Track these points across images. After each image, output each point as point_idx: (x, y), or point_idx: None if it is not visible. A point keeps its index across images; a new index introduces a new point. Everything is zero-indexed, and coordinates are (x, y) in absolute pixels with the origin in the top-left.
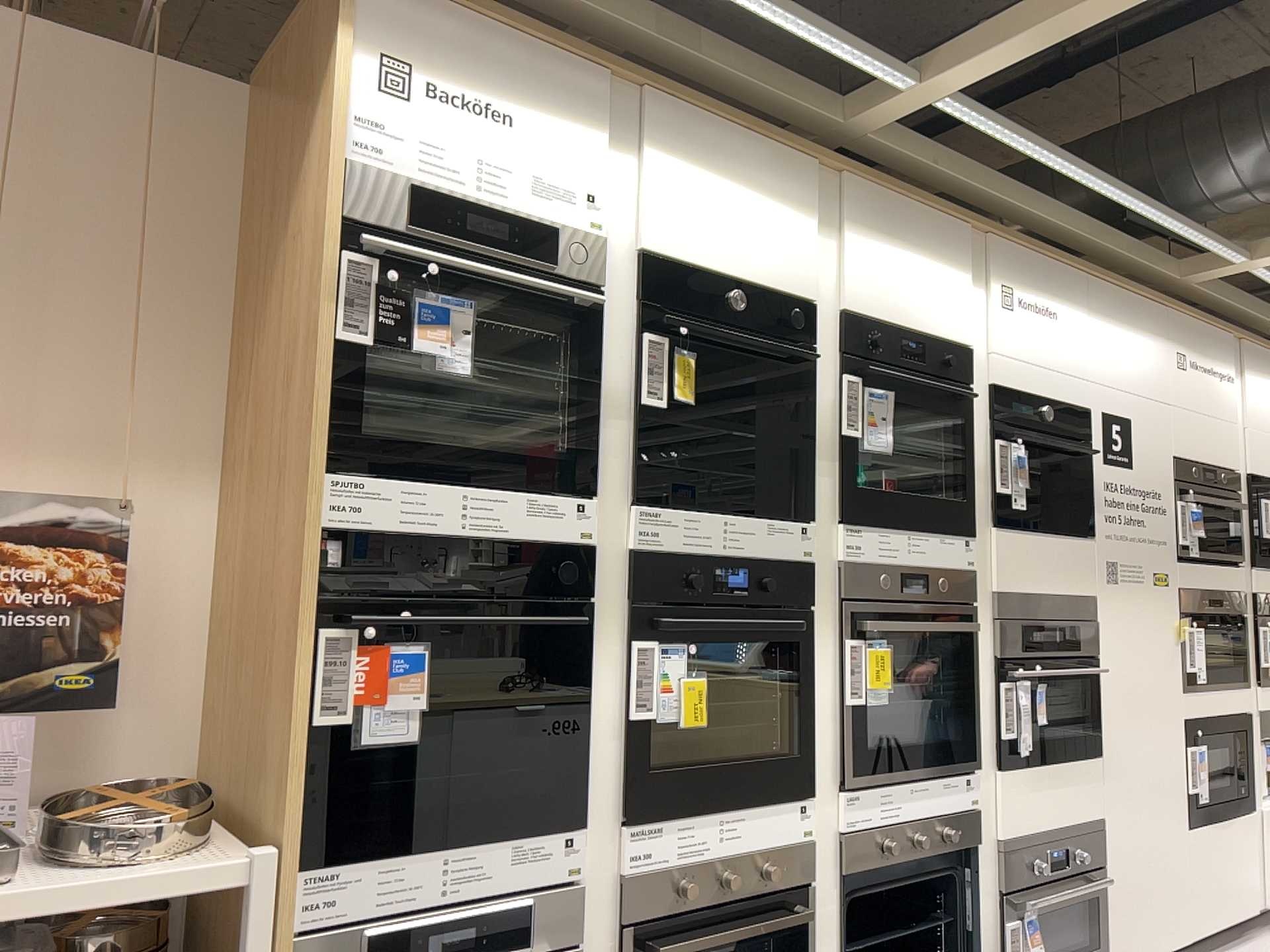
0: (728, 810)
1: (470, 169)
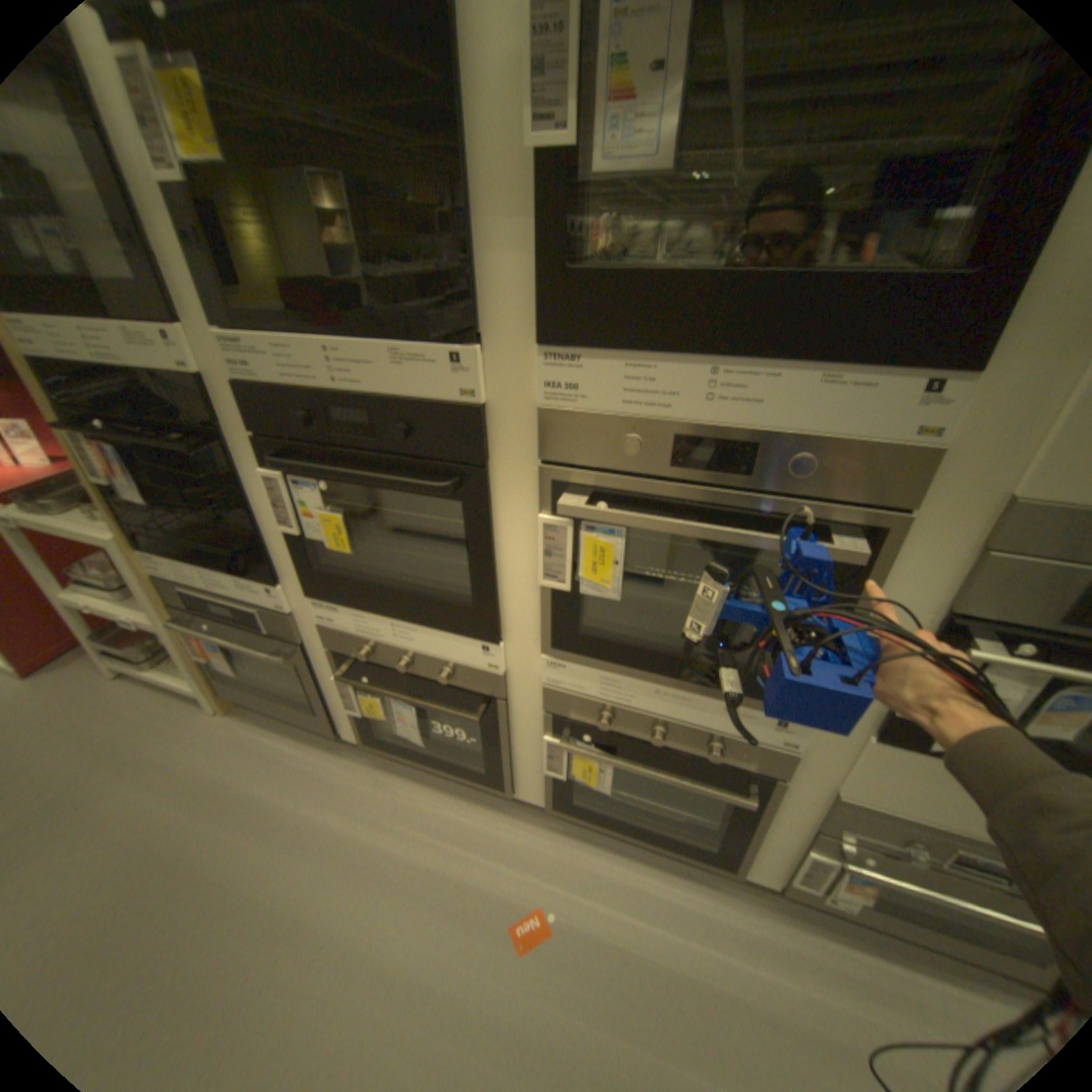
0: (400, 621)
1: None
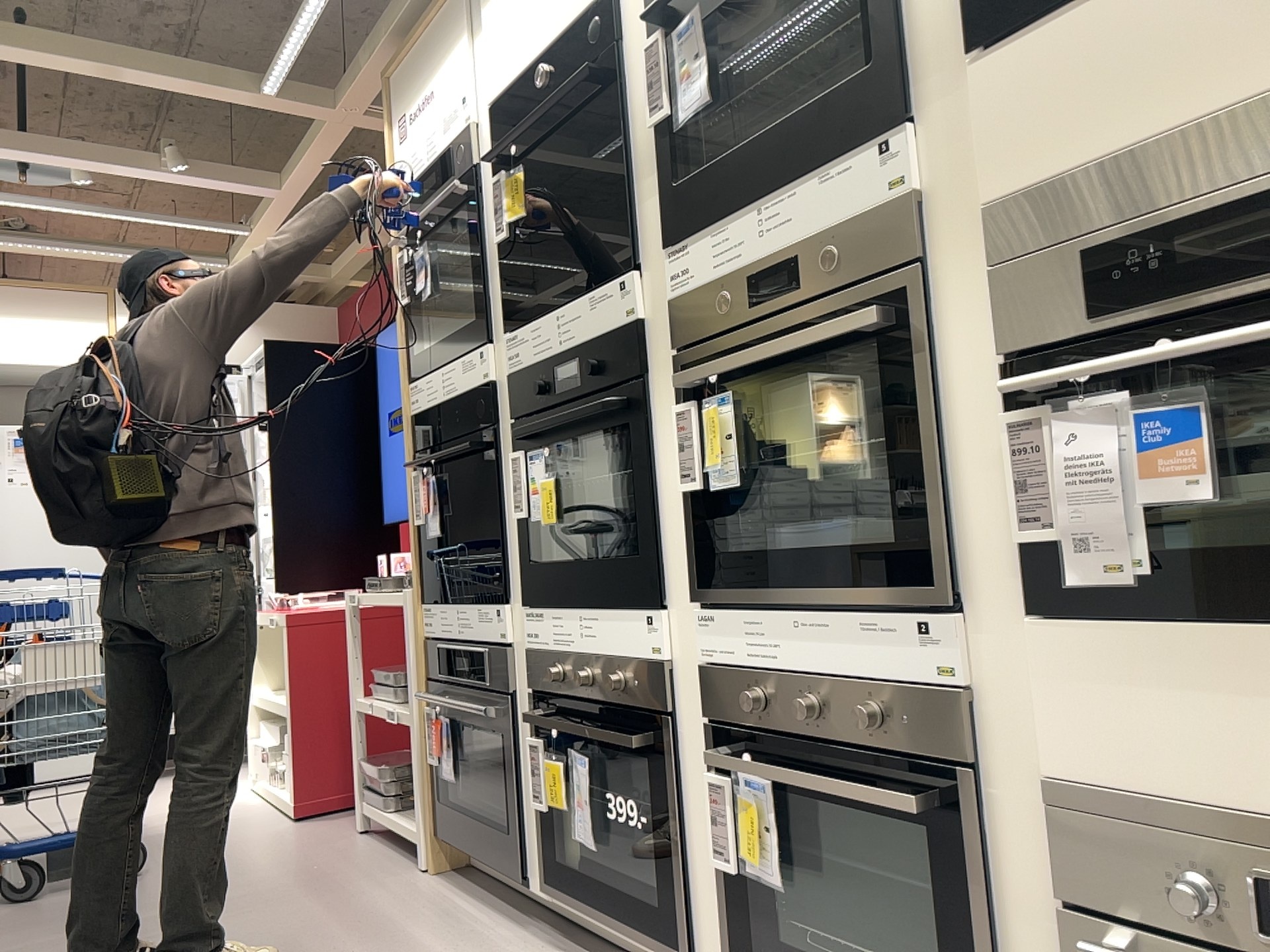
0: (587, 609)
1: (423, 152)
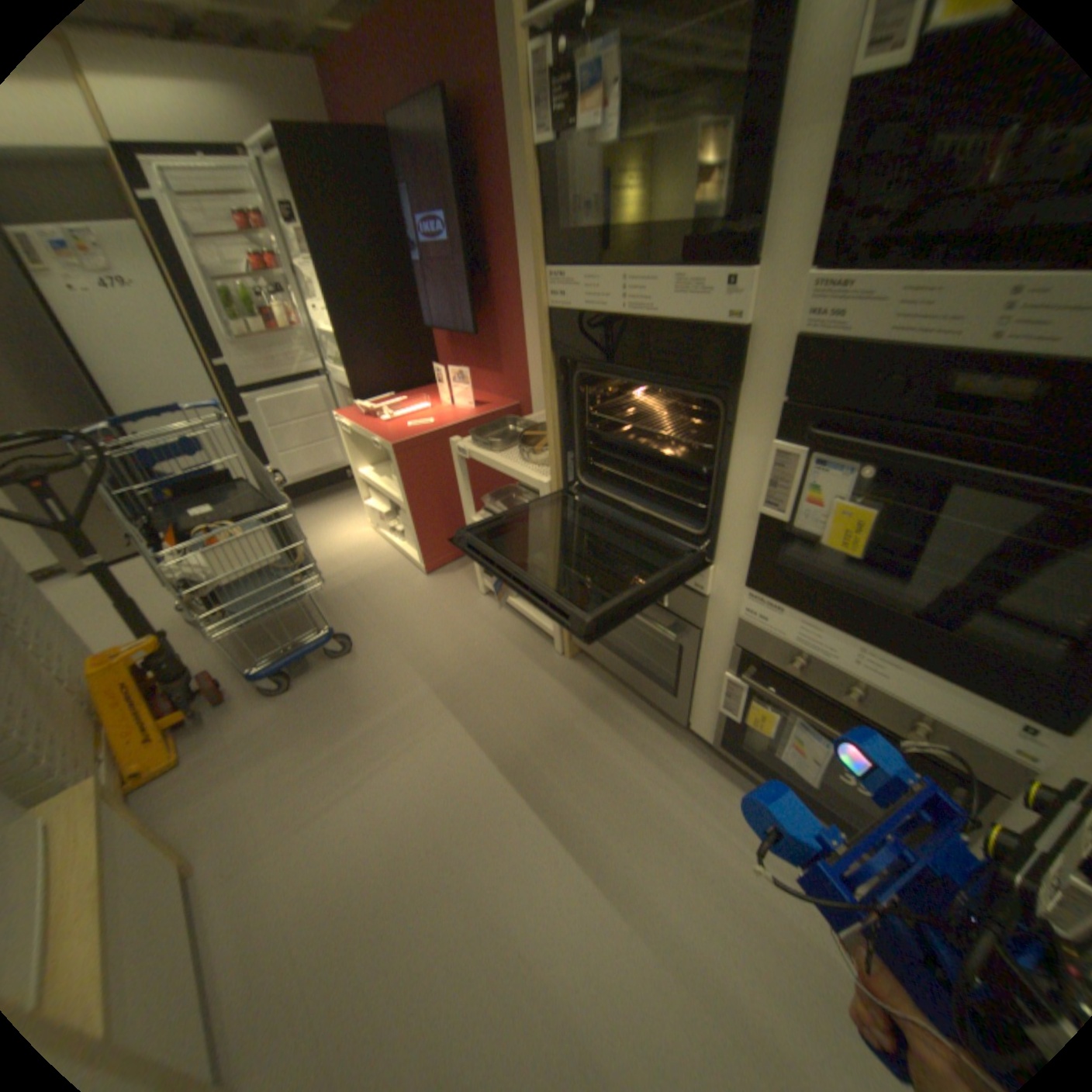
0: (881, 650)
1: None
